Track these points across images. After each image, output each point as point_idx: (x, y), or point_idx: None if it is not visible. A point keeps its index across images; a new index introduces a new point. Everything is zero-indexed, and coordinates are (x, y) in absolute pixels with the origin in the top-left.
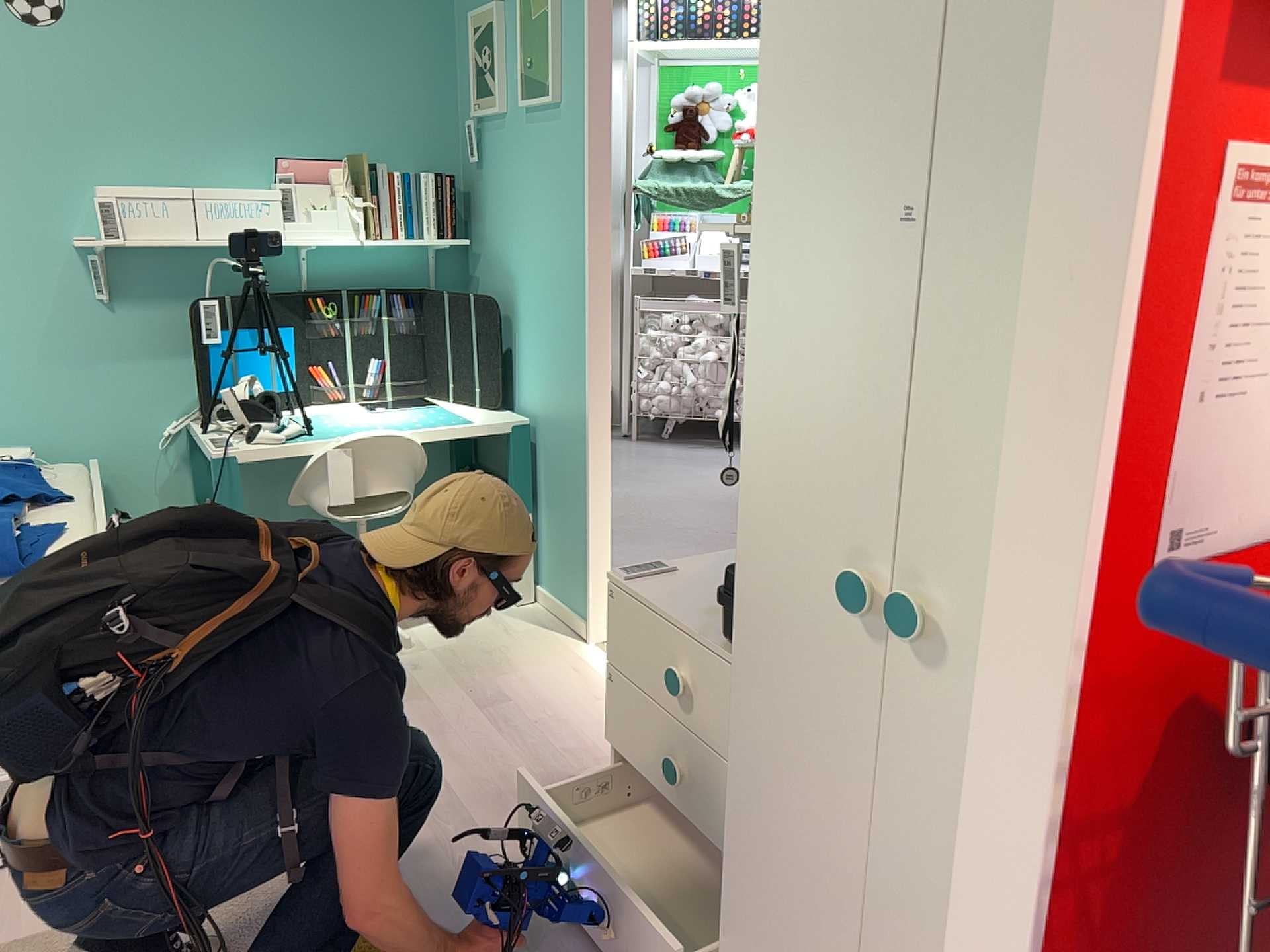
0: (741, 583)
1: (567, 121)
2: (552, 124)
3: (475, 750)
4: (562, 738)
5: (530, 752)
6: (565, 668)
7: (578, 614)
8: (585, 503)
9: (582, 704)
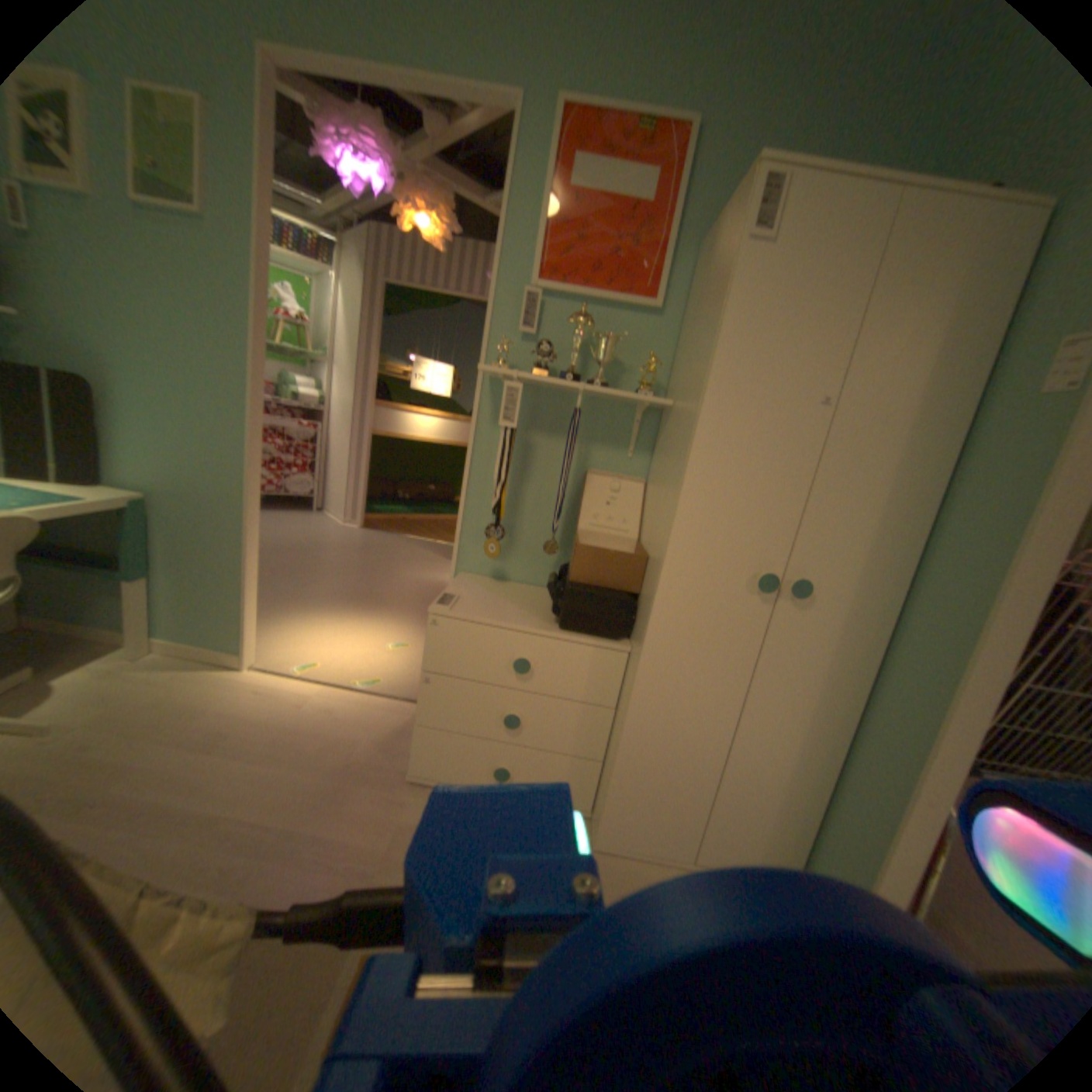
0: (660, 595)
1: (219, 241)
2: (189, 236)
3: (247, 788)
4: (307, 745)
5: (296, 766)
6: (244, 695)
7: (223, 652)
8: (239, 564)
9: (292, 715)
